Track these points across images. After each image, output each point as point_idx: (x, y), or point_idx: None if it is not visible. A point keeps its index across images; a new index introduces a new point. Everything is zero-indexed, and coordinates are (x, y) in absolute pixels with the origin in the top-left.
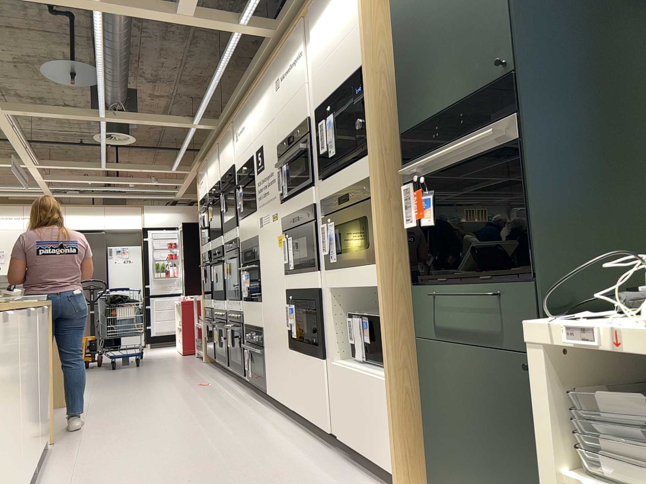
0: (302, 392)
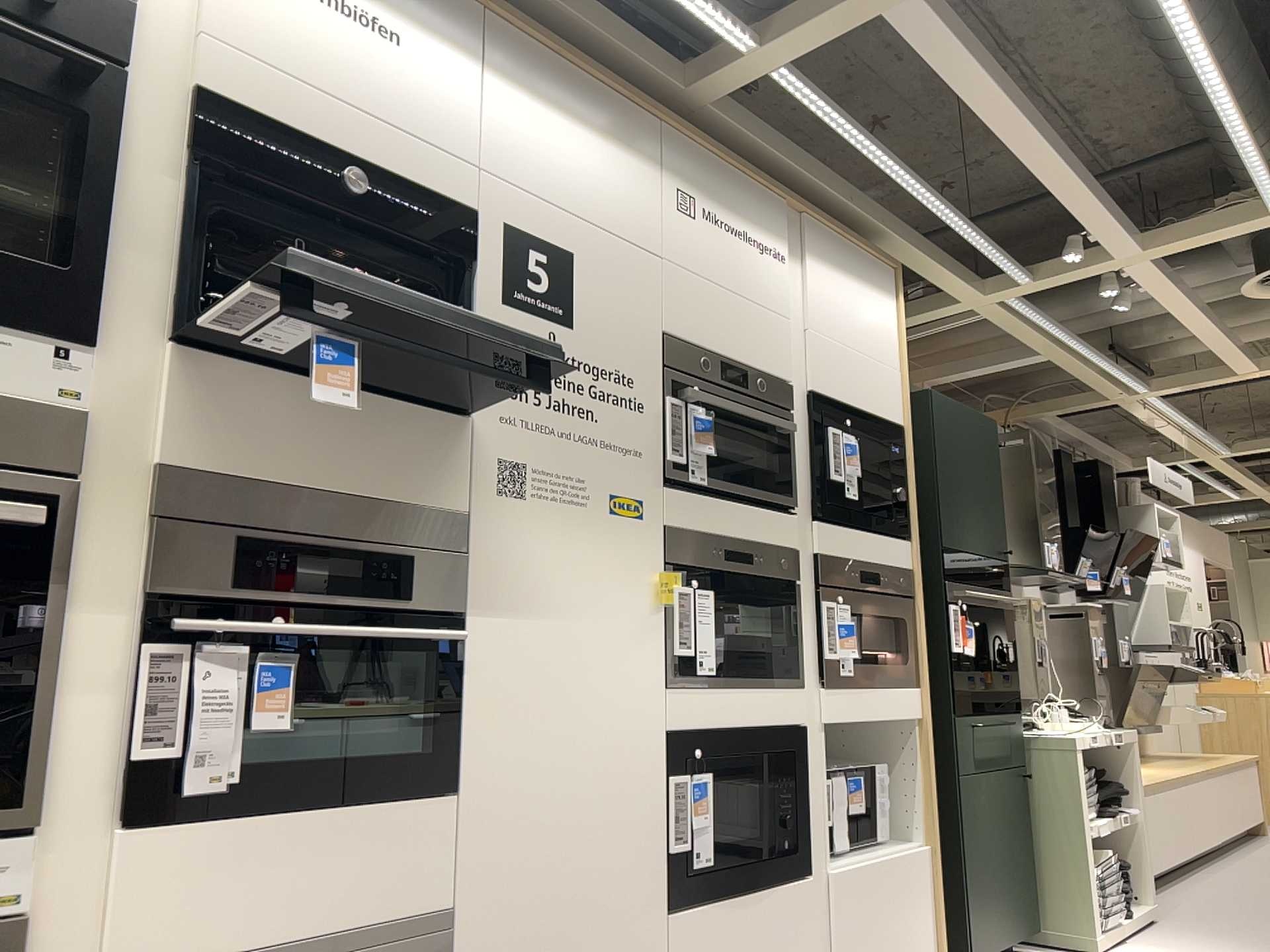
0: None
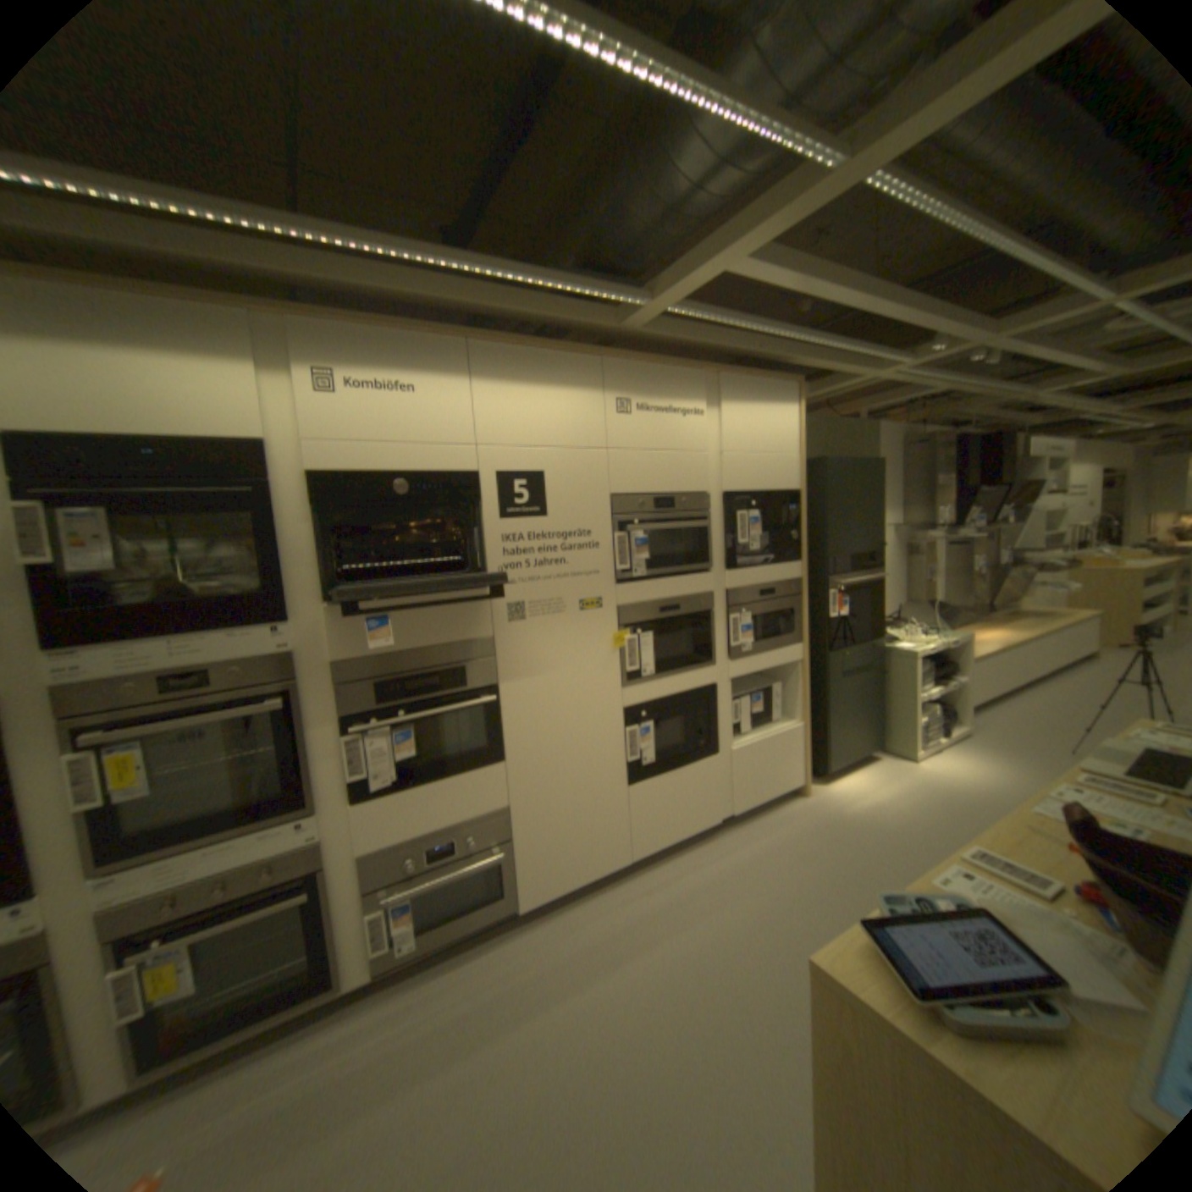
0: (663, 820)
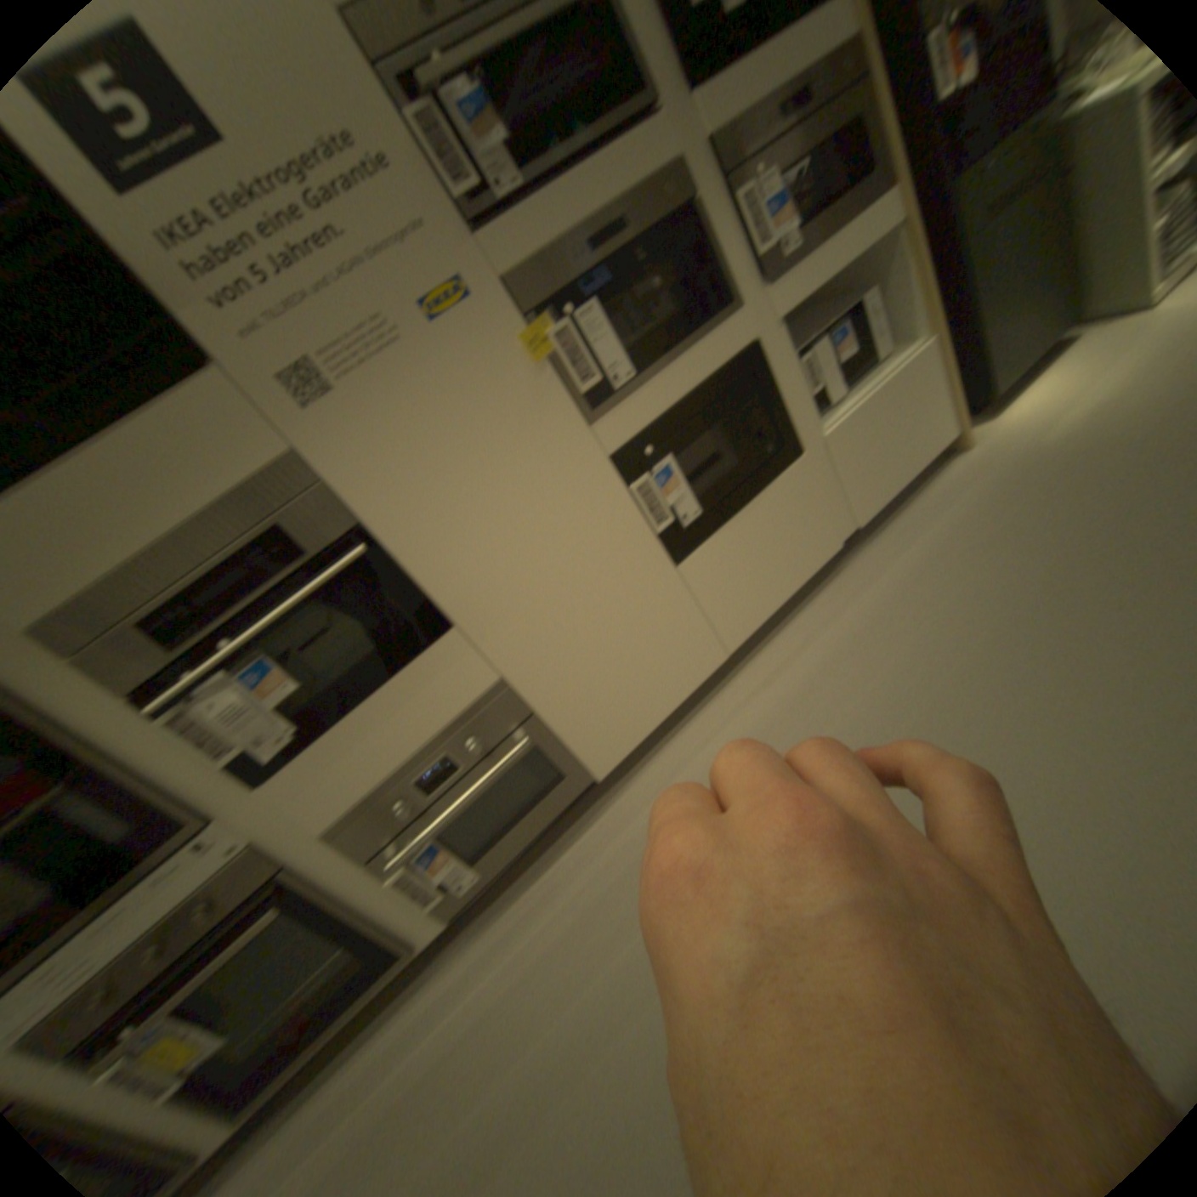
0: (753, 582)
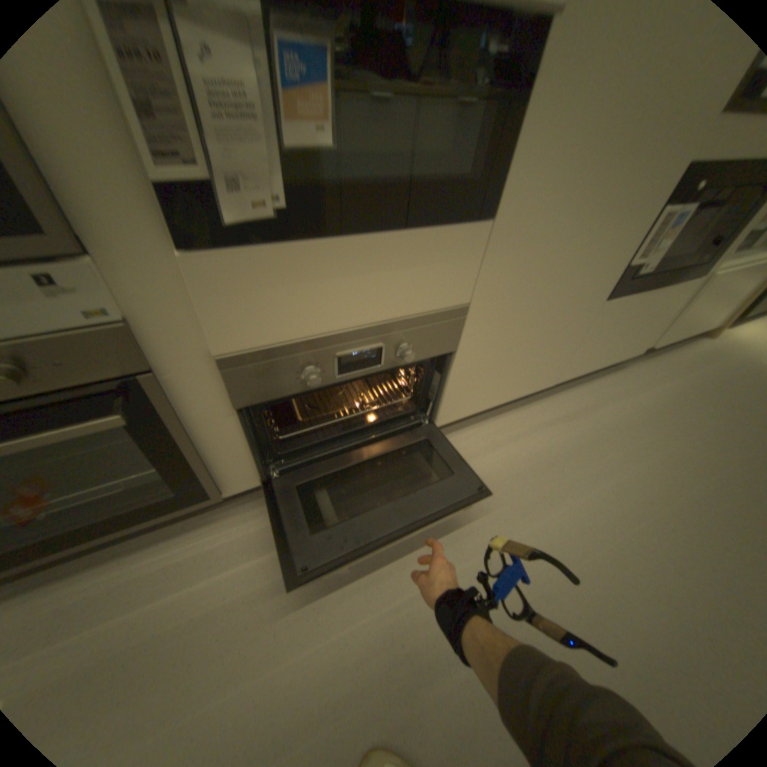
0: (608, 343)
